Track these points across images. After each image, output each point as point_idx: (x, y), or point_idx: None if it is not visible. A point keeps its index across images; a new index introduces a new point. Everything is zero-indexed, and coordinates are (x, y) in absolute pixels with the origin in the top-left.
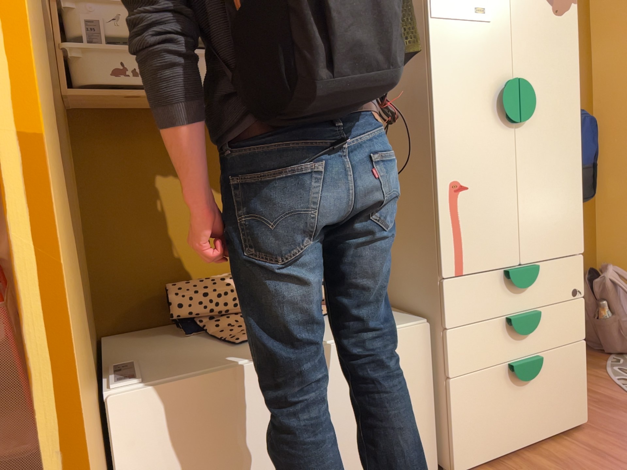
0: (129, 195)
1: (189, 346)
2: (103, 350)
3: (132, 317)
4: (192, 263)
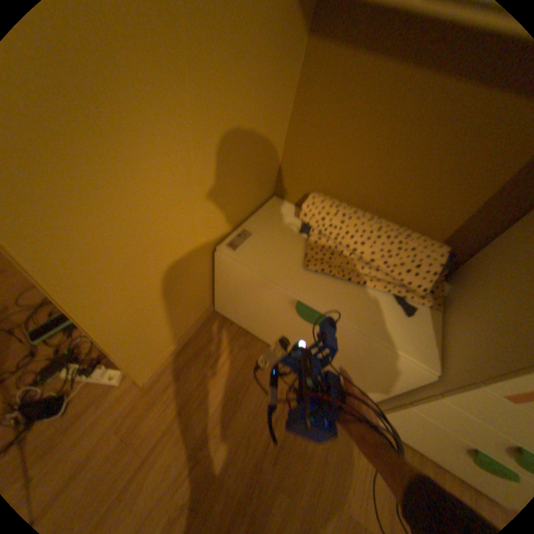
0: (330, 107)
1: (291, 242)
2: (261, 208)
3: (294, 193)
4: (344, 183)
